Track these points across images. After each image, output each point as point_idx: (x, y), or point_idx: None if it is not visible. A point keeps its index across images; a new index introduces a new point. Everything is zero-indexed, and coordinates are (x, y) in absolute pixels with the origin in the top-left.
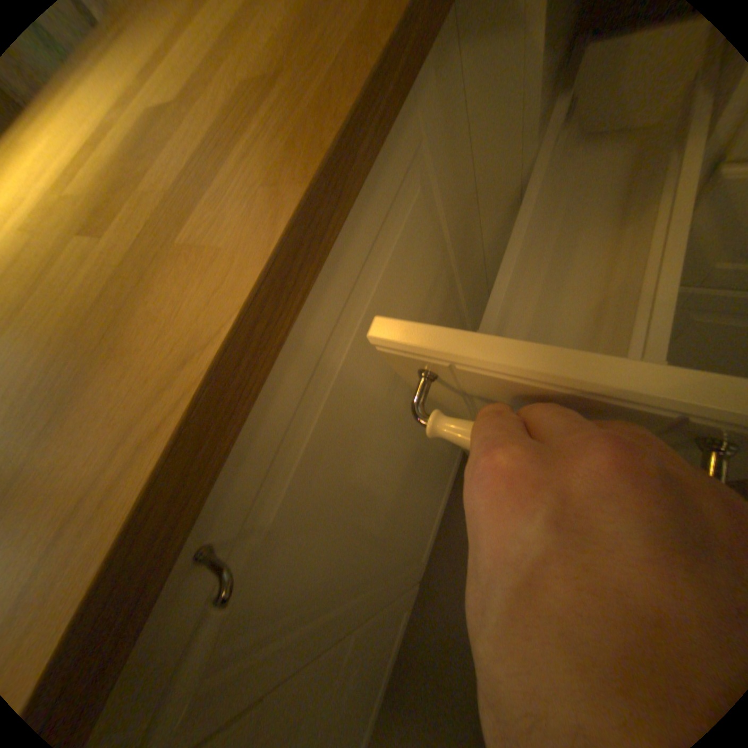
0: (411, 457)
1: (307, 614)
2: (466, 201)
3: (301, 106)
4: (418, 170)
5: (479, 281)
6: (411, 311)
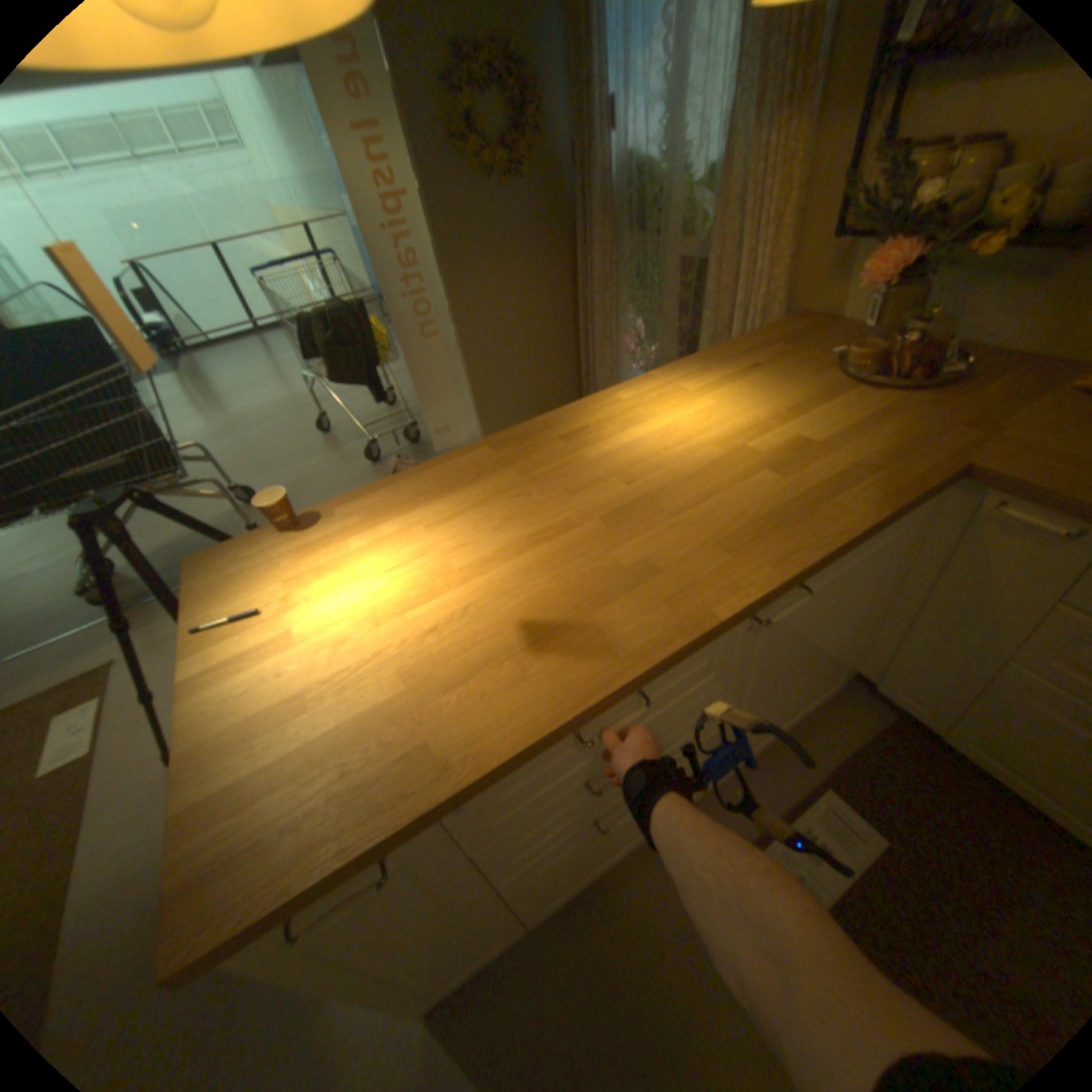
0: (806, 659)
1: (754, 664)
2: (919, 547)
3: (894, 482)
4: (915, 520)
5: (893, 600)
6: (871, 574)
